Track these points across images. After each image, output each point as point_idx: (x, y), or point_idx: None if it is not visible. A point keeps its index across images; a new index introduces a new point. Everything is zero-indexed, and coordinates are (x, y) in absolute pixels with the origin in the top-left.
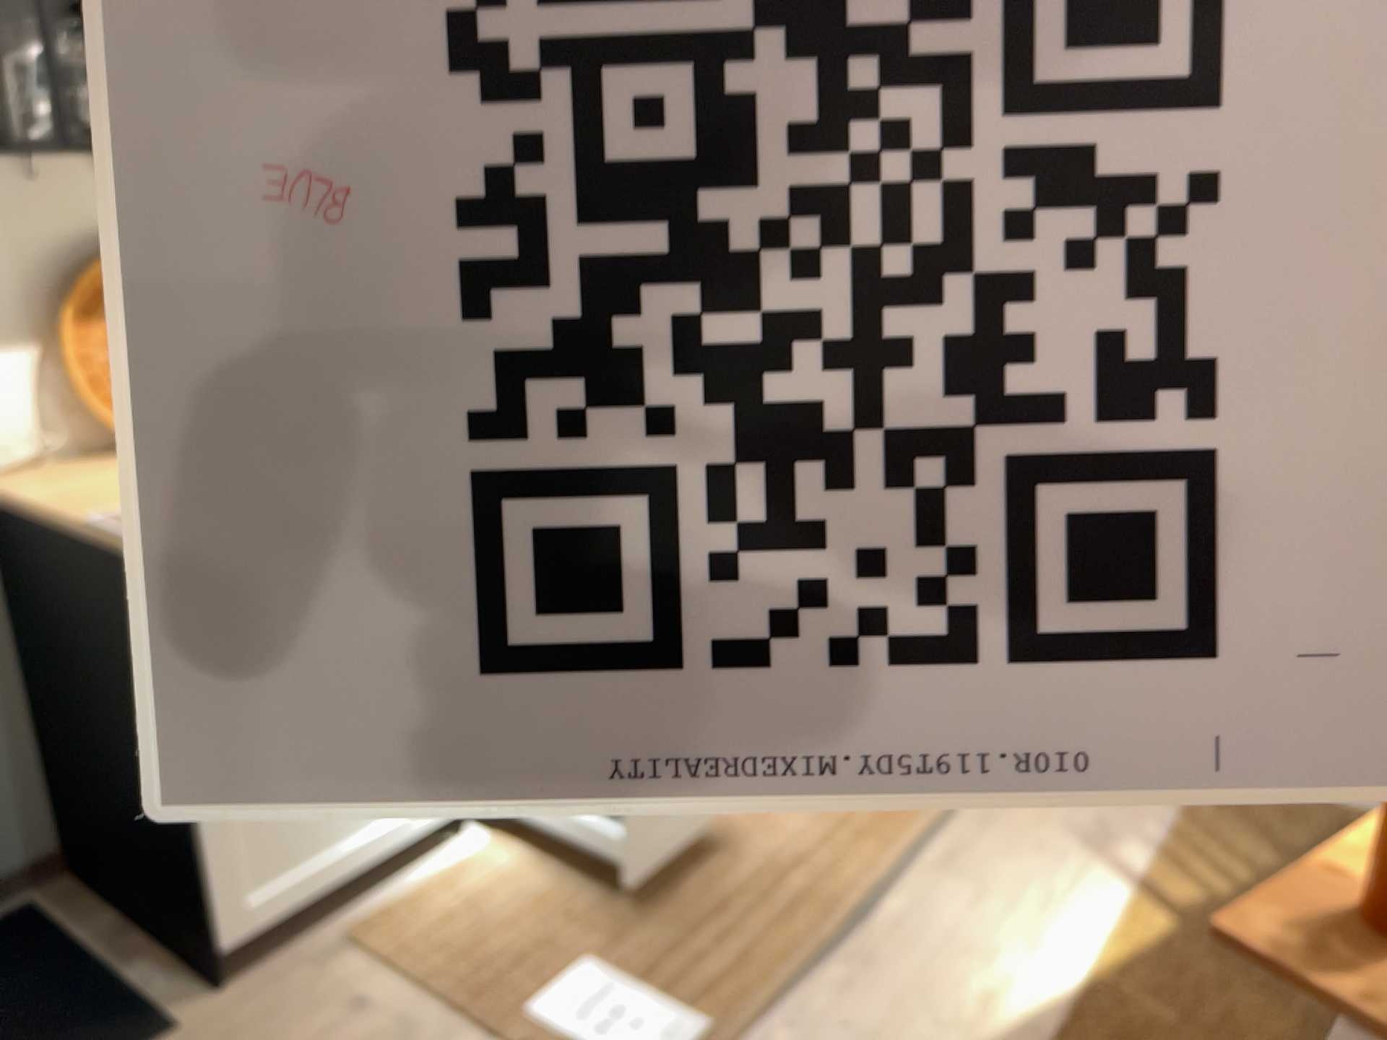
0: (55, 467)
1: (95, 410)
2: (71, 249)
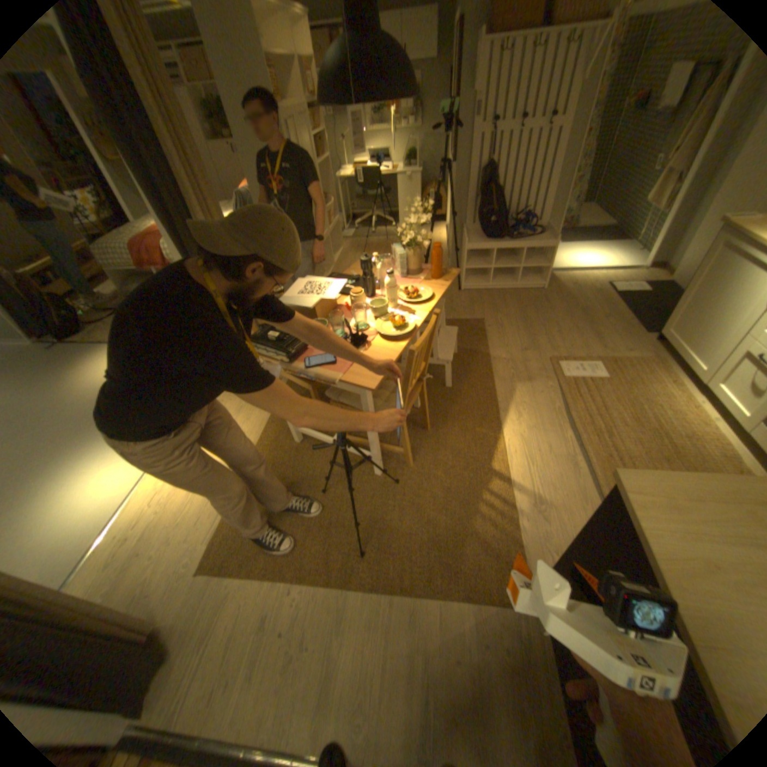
0: None
1: None
2: None
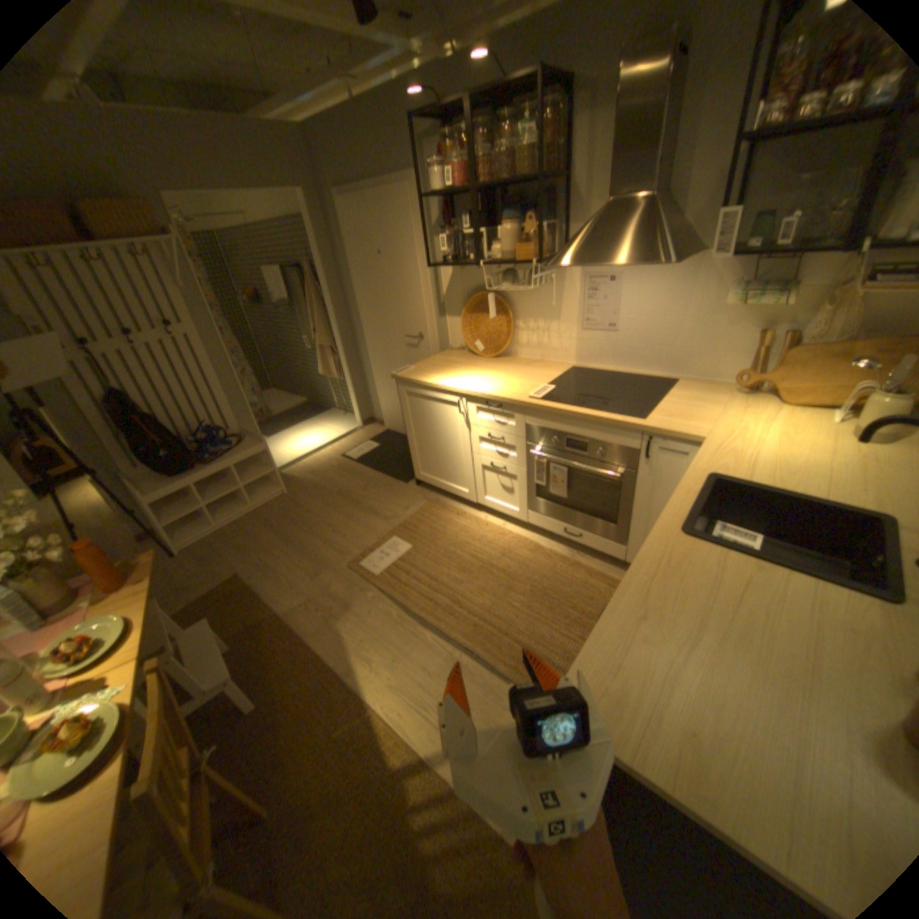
0: (459, 352)
1: (463, 339)
2: (473, 291)
